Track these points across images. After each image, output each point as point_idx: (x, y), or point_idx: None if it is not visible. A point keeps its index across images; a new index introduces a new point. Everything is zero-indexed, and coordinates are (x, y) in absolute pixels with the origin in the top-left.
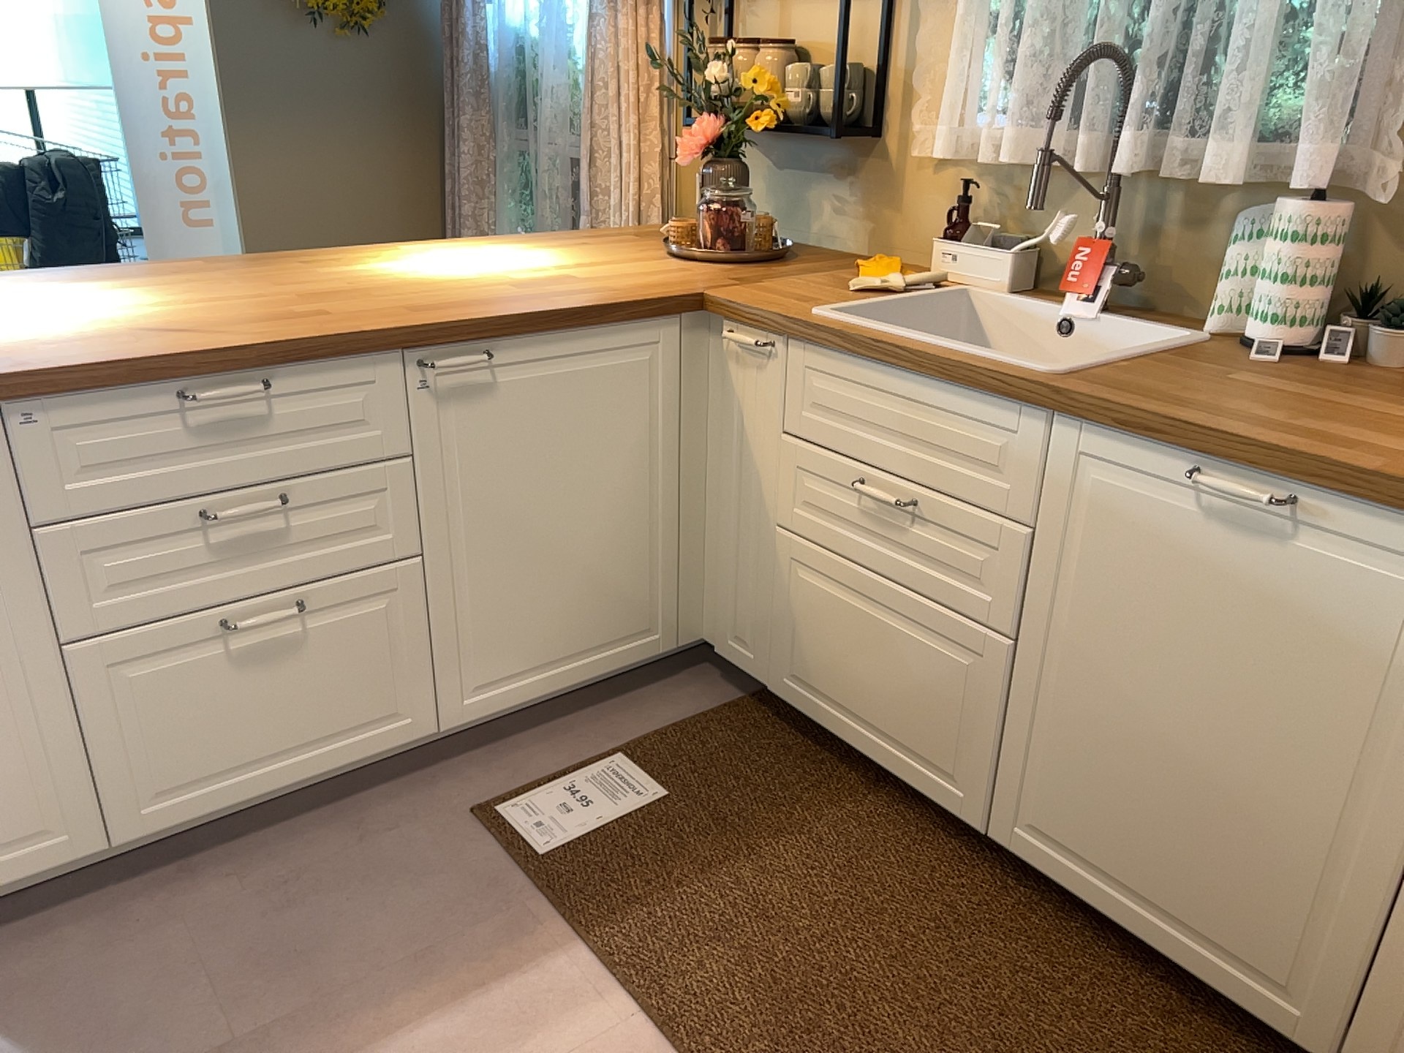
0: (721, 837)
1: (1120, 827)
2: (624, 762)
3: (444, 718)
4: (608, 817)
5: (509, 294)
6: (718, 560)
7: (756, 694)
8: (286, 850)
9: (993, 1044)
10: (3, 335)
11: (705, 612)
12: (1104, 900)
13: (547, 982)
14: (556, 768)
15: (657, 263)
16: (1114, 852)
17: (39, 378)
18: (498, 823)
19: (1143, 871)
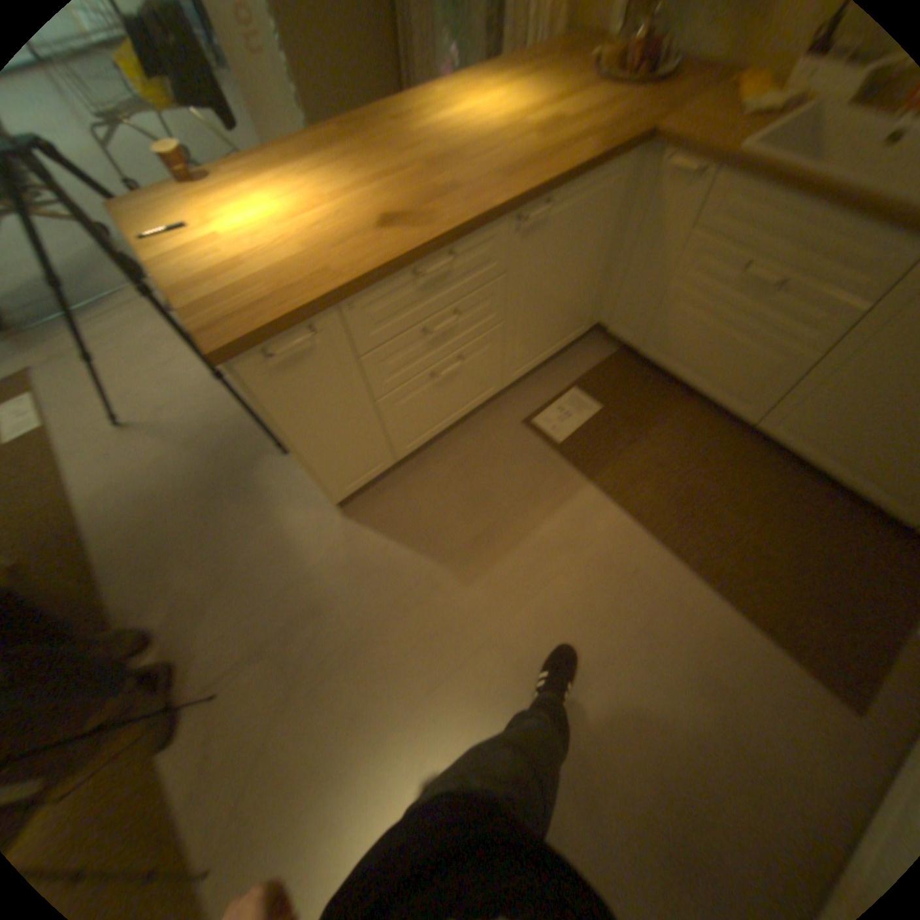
0: (629, 429)
1: (846, 438)
2: (576, 393)
3: (503, 385)
4: (579, 423)
5: (543, 147)
6: (617, 289)
7: (622, 349)
8: (452, 449)
9: (763, 517)
10: (293, 239)
11: (603, 312)
12: (816, 460)
13: (582, 502)
14: (547, 398)
15: (600, 92)
16: (835, 446)
17: (349, 286)
18: (534, 430)
19: (849, 455)
